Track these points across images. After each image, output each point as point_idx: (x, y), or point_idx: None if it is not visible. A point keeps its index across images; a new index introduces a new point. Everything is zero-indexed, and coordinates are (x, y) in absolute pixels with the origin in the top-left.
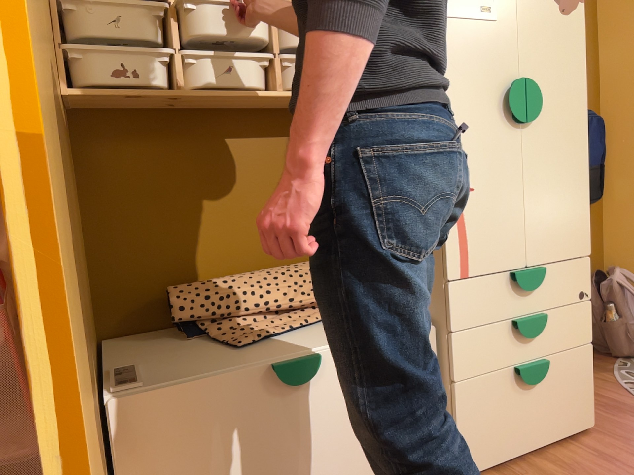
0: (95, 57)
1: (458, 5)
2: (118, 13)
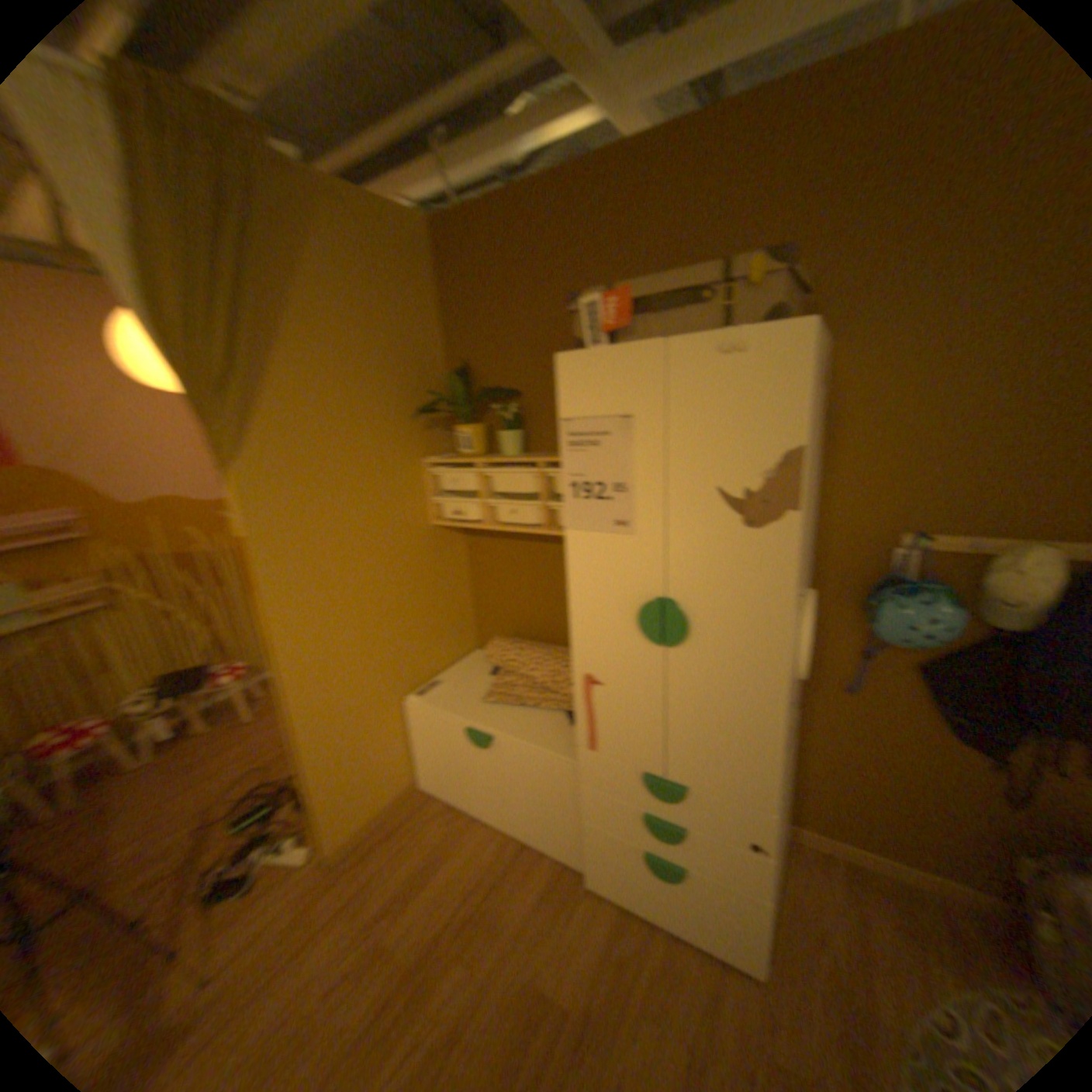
0: (443, 503)
1: (586, 519)
2: (450, 477)
